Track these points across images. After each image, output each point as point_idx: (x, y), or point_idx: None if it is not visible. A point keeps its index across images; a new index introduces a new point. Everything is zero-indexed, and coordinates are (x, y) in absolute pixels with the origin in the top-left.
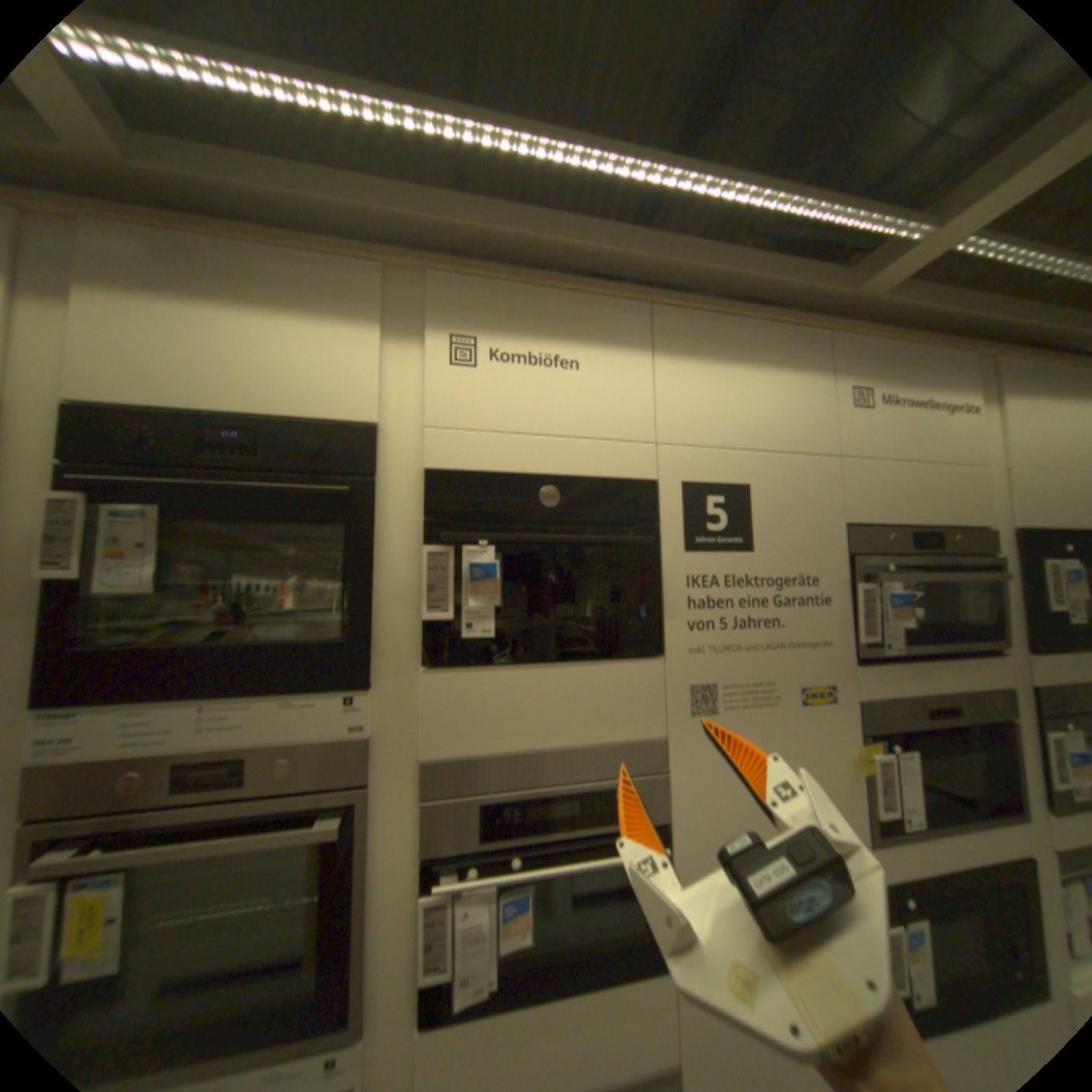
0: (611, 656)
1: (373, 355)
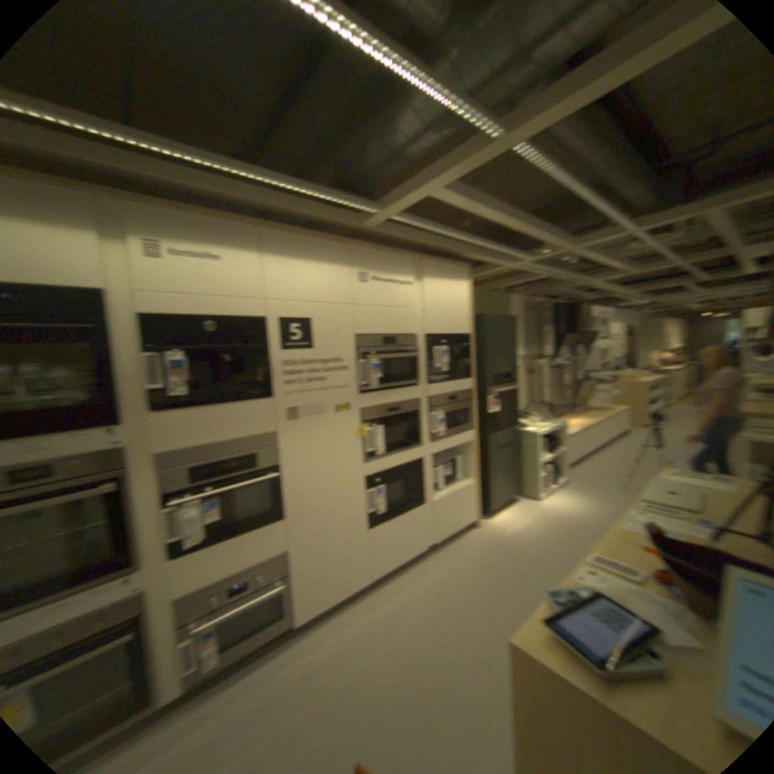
0: (245, 399)
1: (88, 250)
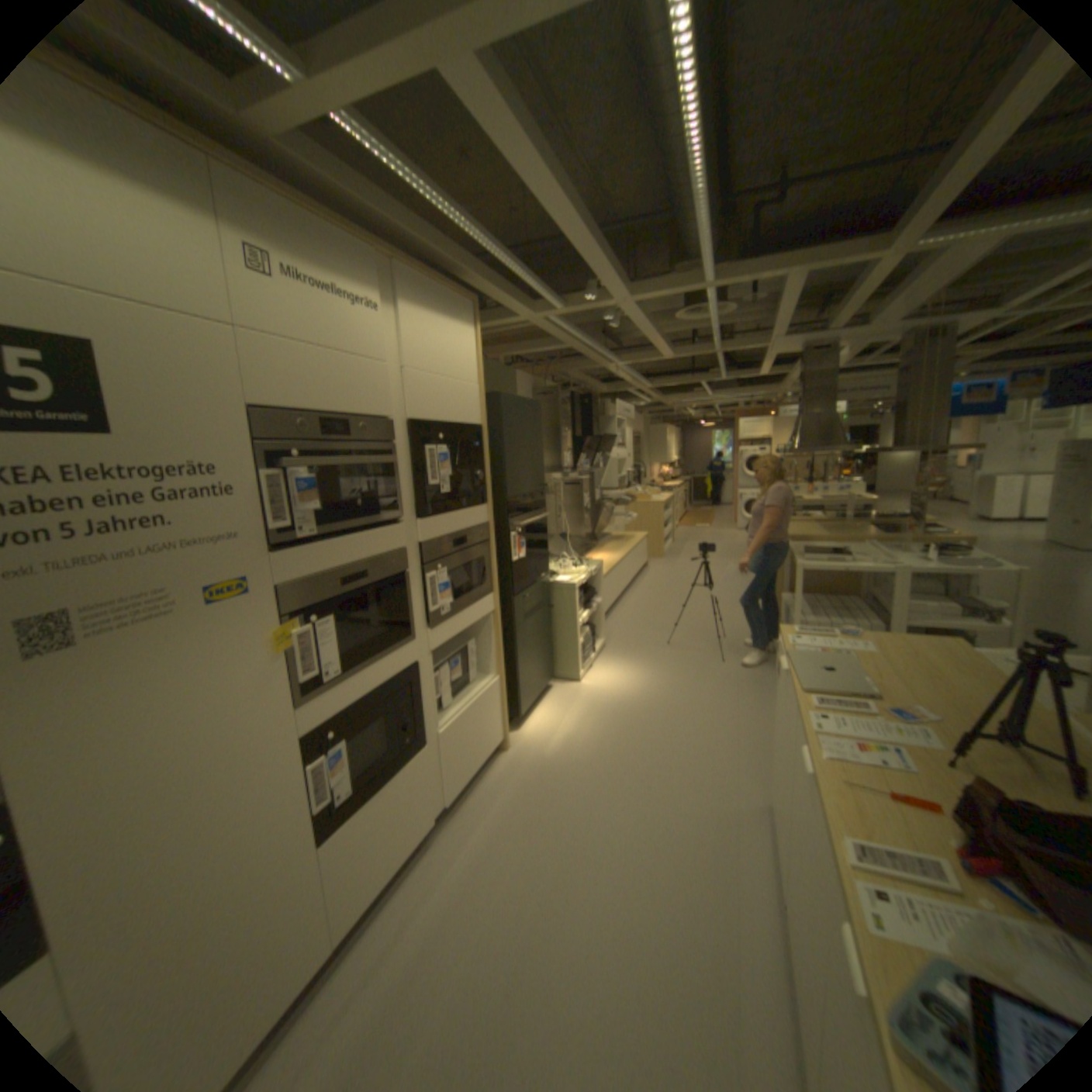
0: None
1: None
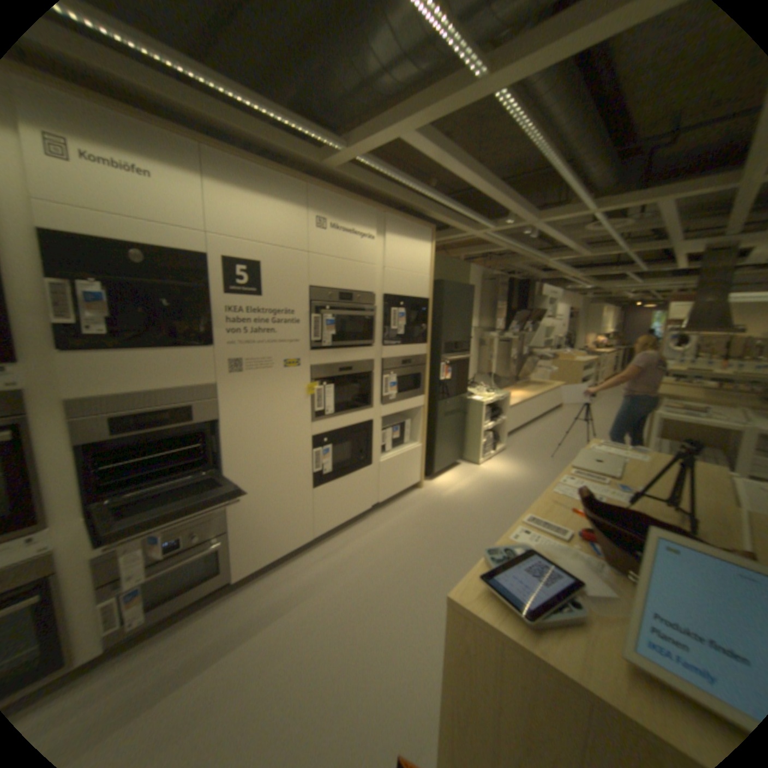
0: (182, 346)
1: None
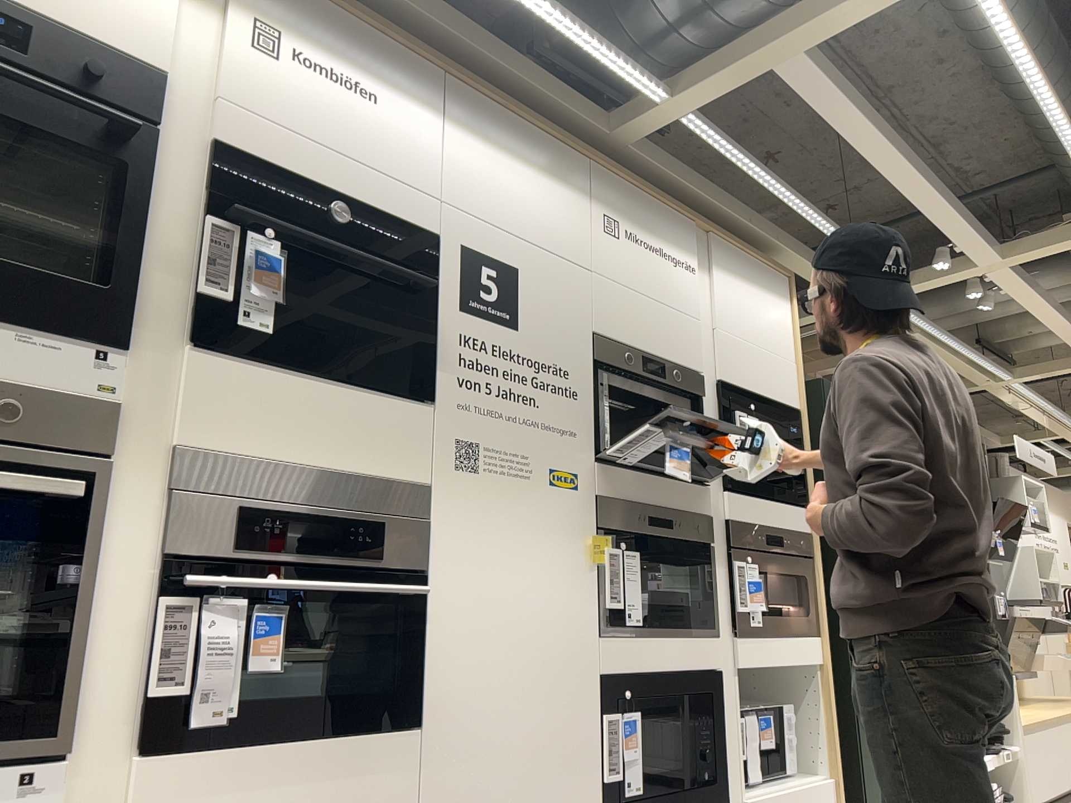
0: (384, 391)
1: (175, 4)
